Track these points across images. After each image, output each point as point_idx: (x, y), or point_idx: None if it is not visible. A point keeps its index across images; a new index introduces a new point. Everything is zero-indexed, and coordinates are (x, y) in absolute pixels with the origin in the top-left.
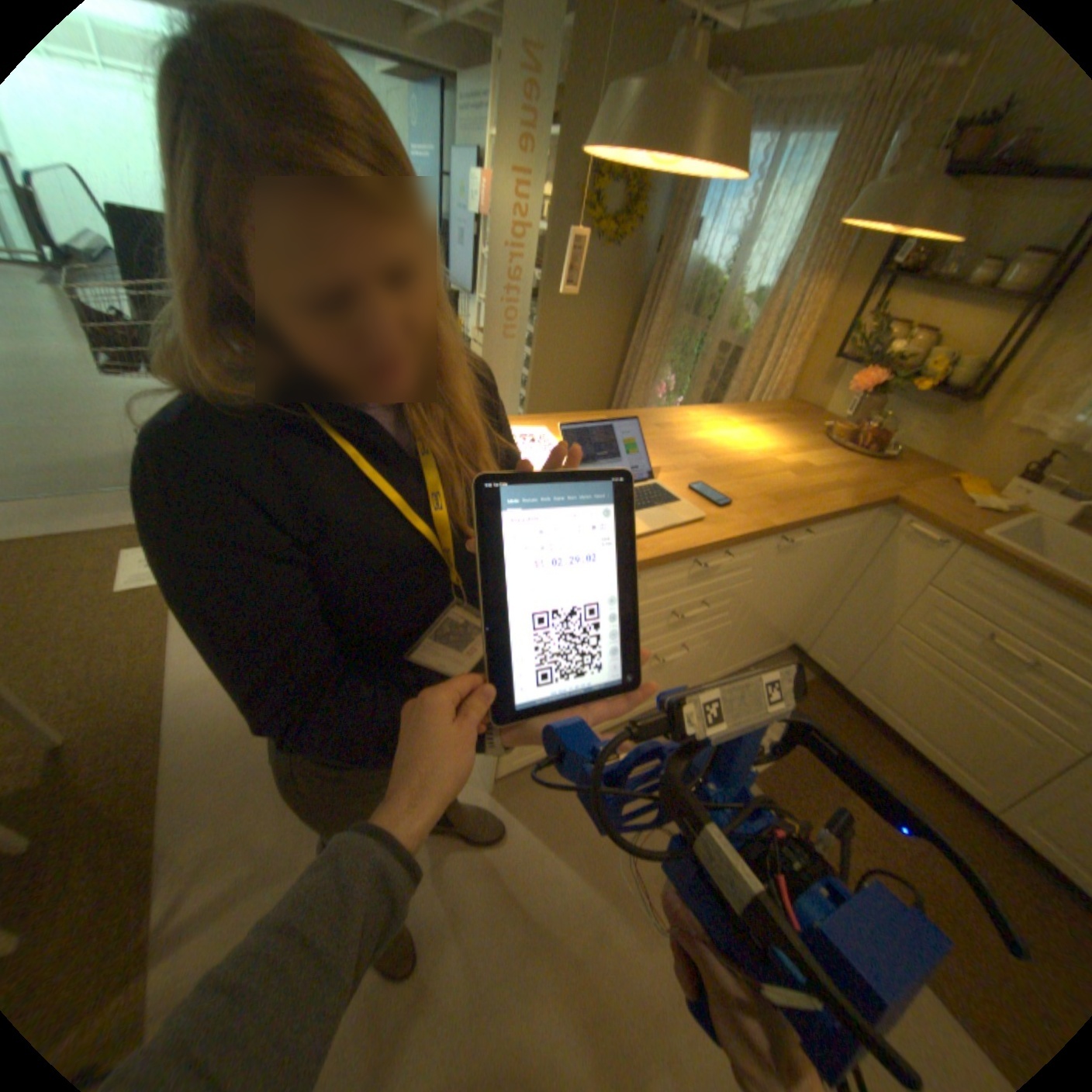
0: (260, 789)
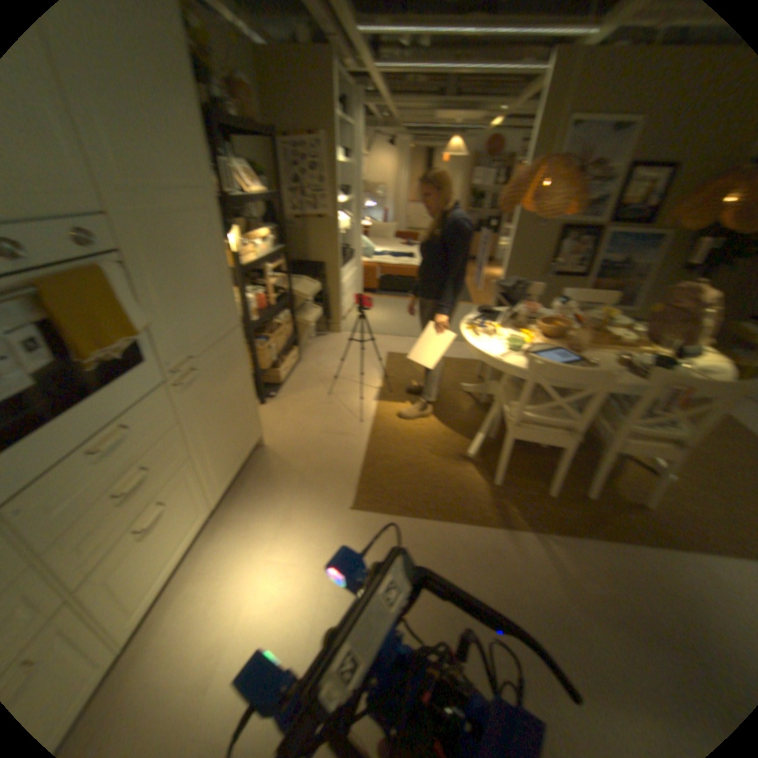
0: (622, 594)
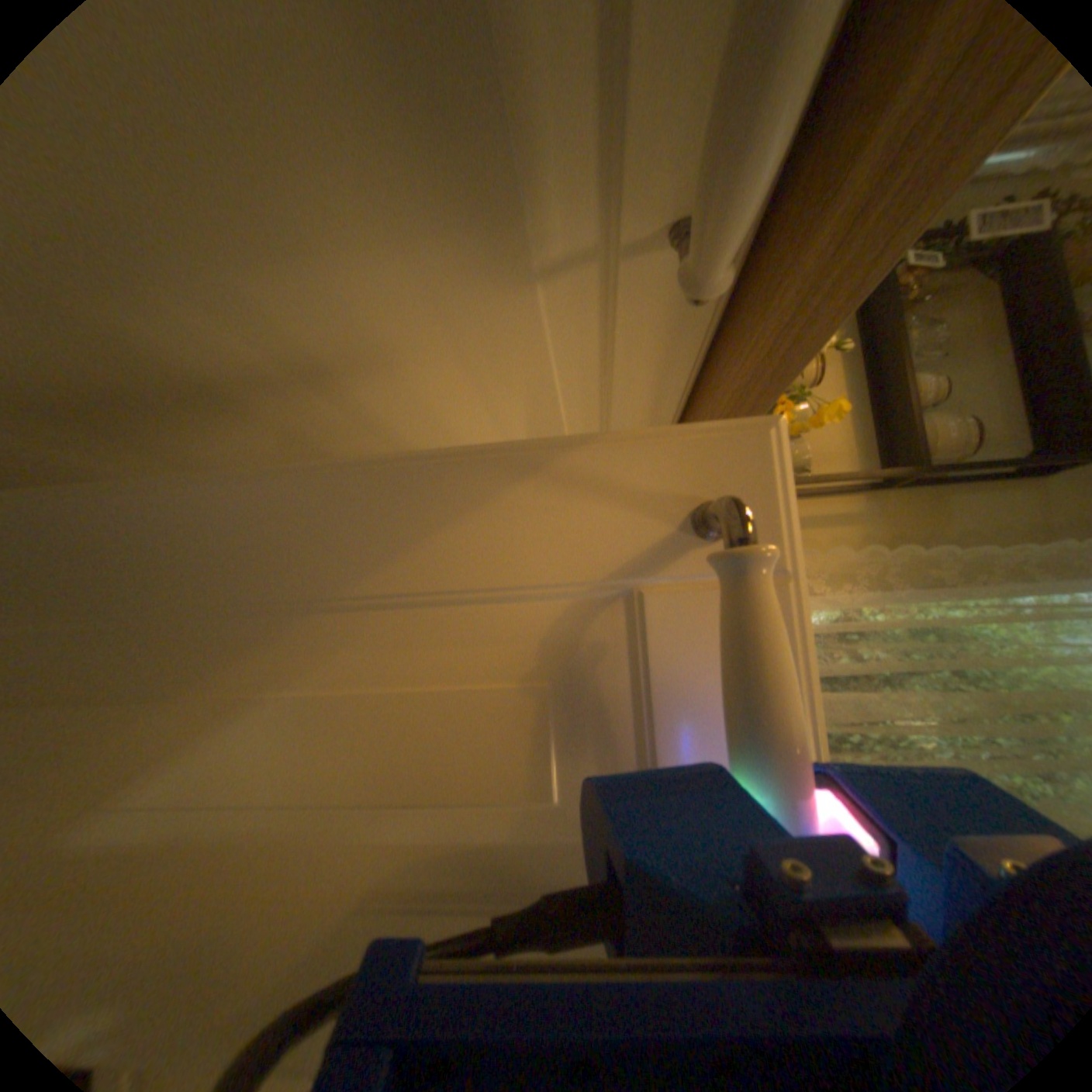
0: None
